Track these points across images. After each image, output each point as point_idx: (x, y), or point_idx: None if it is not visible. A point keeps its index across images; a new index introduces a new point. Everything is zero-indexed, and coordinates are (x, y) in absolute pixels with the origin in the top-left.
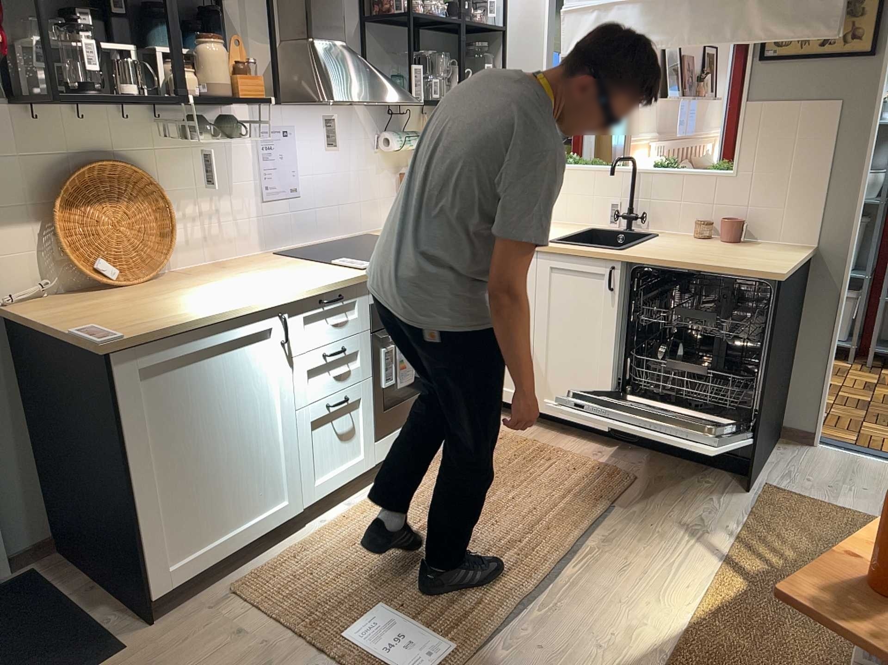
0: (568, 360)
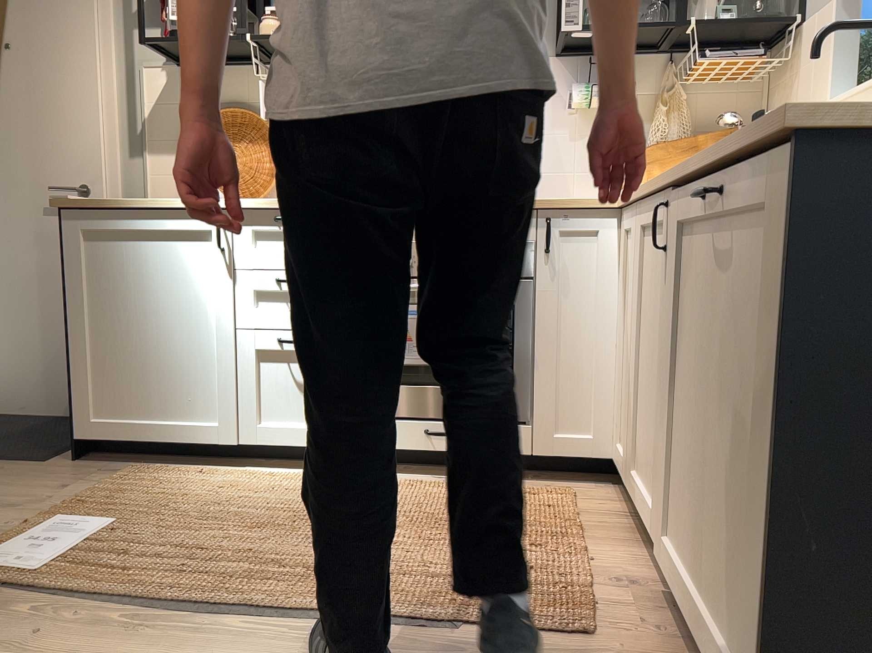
0: (650, 400)
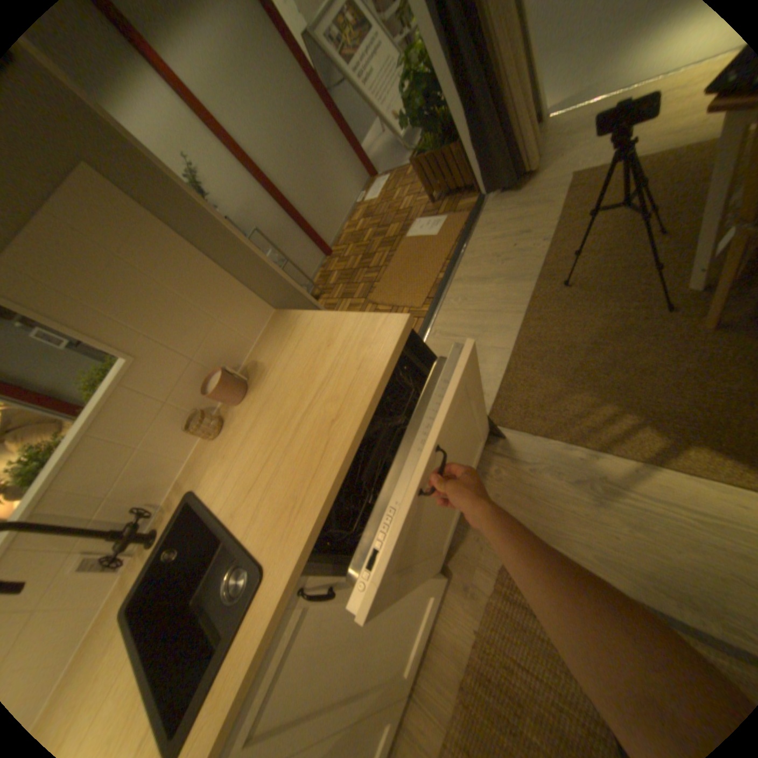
0: (378, 657)
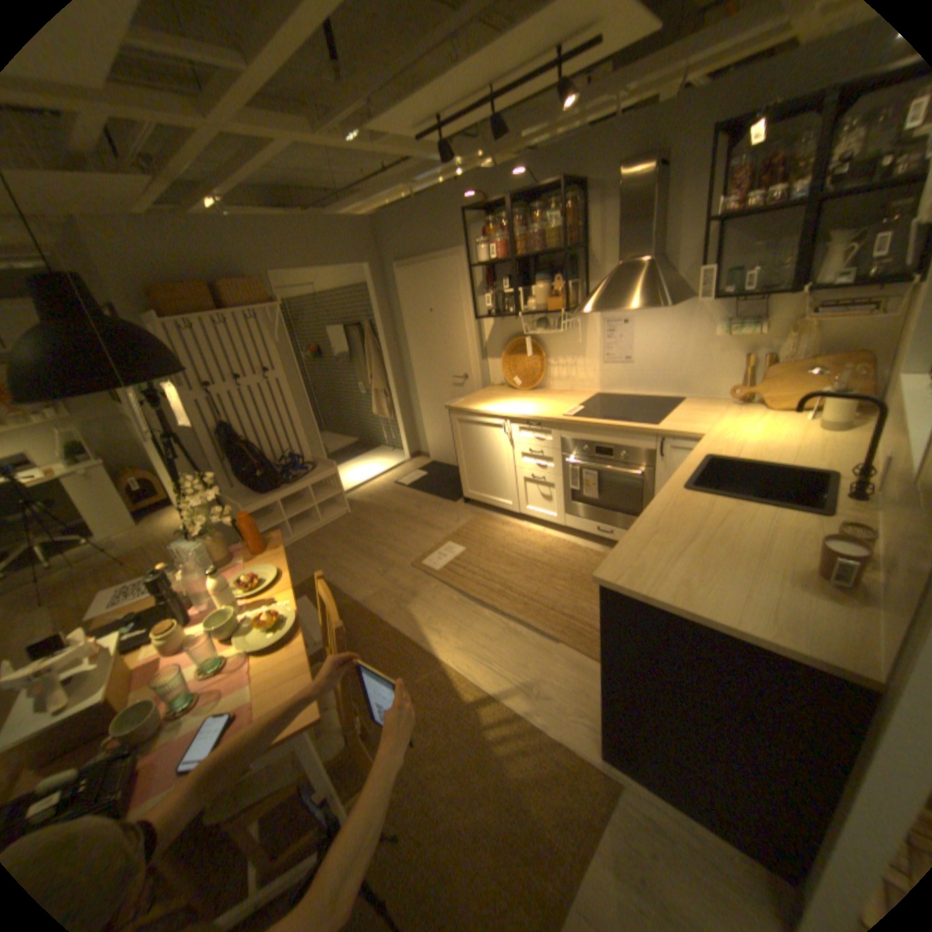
0: None
